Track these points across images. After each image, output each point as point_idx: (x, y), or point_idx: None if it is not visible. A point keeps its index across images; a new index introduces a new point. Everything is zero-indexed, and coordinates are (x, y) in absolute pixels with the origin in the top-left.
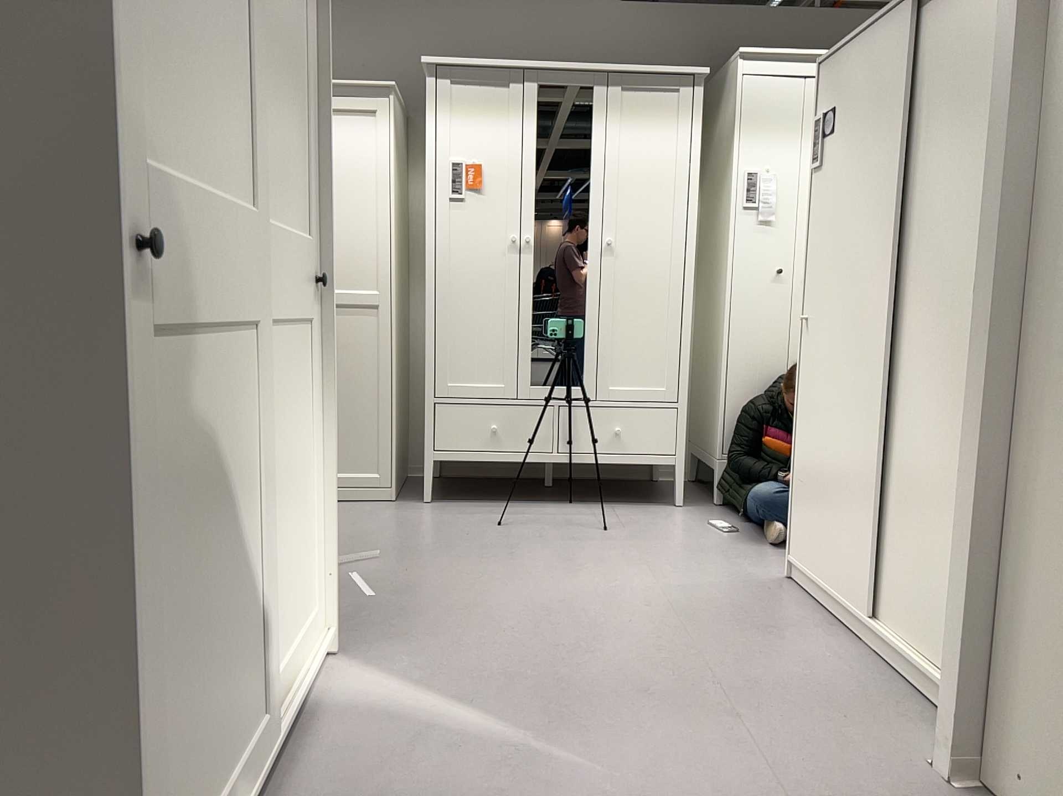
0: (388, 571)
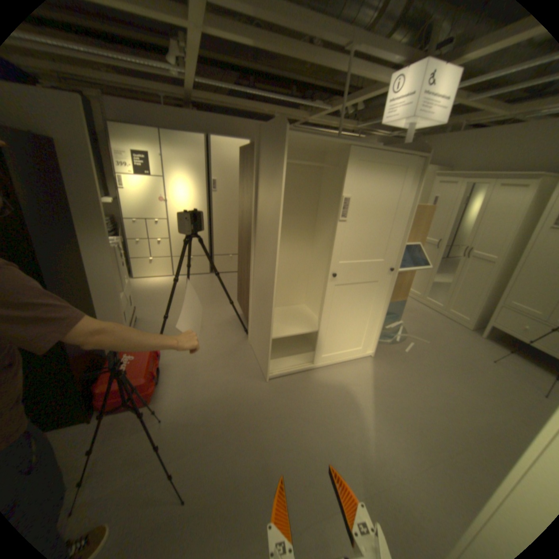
0: (425, 349)
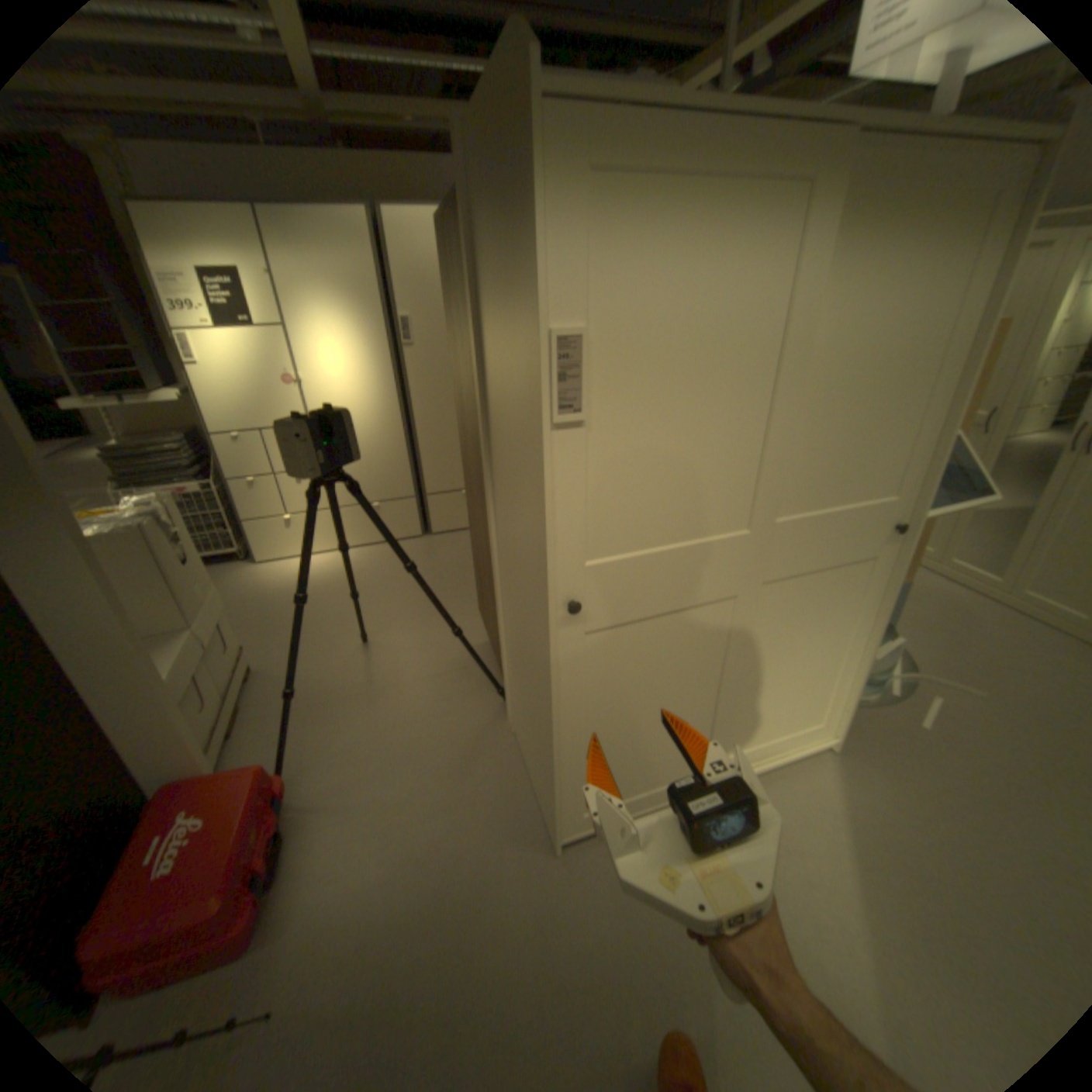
0: (977, 717)
